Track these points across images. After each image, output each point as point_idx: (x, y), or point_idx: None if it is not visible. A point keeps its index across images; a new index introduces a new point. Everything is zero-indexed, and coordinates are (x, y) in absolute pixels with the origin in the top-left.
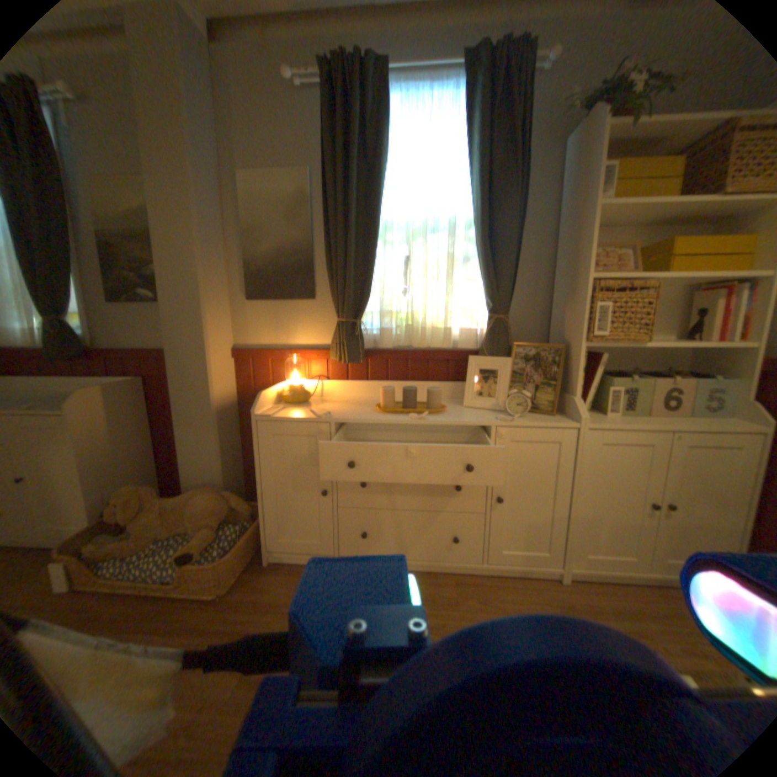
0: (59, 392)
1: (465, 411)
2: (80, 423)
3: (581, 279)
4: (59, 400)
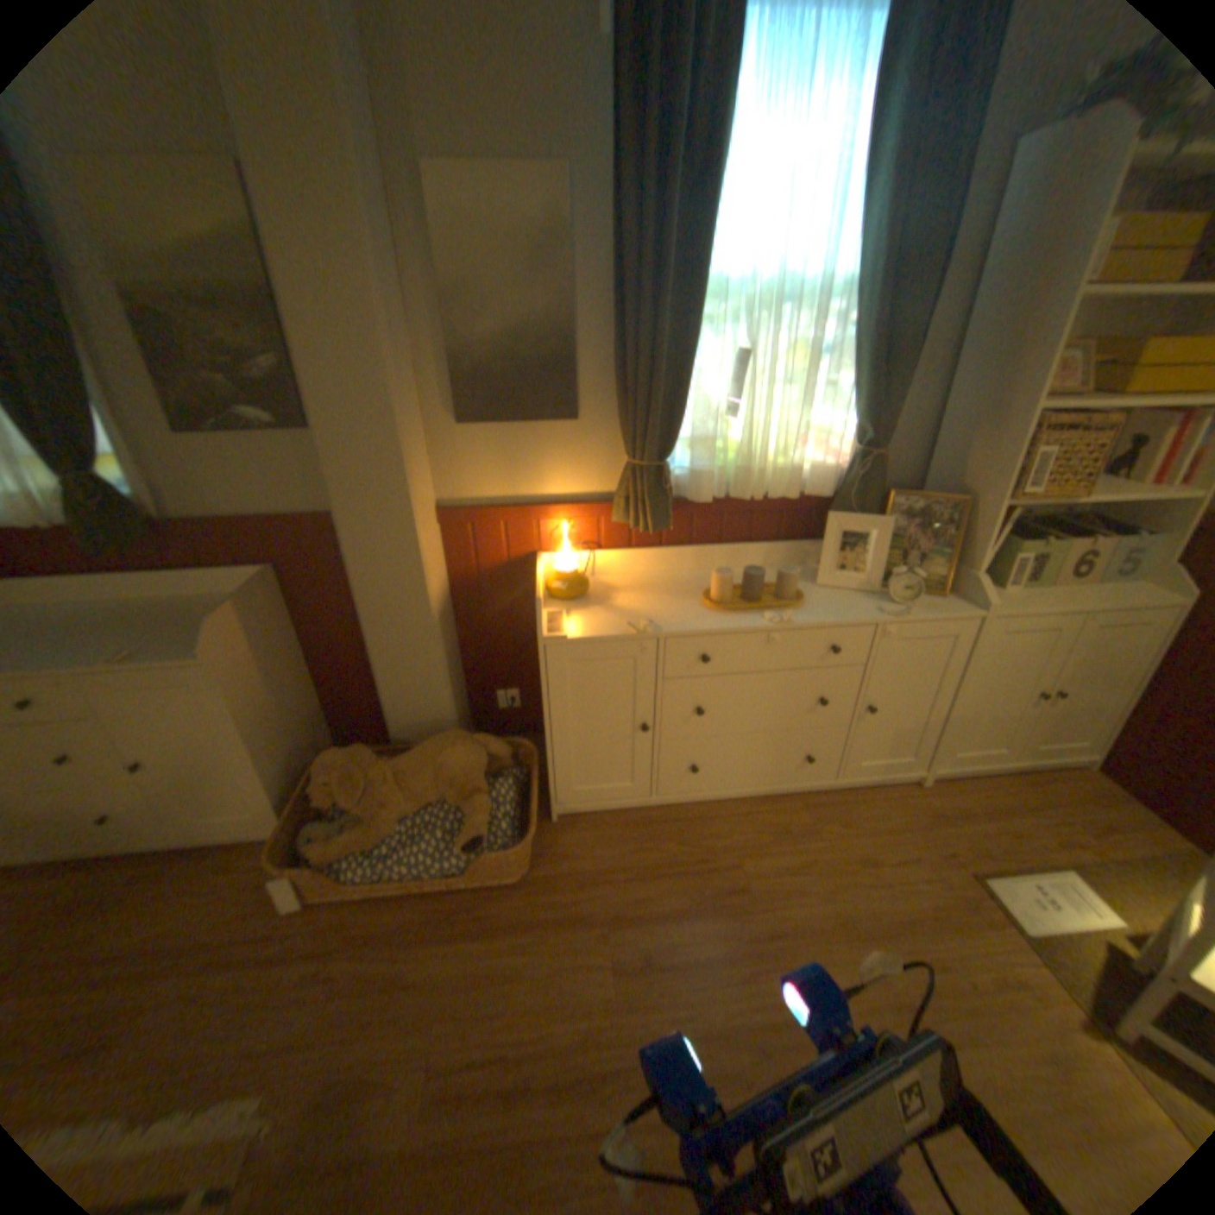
0: (114, 601)
1: (823, 593)
2: (226, 670)
3: (1016, 405)
4: (144, 624)
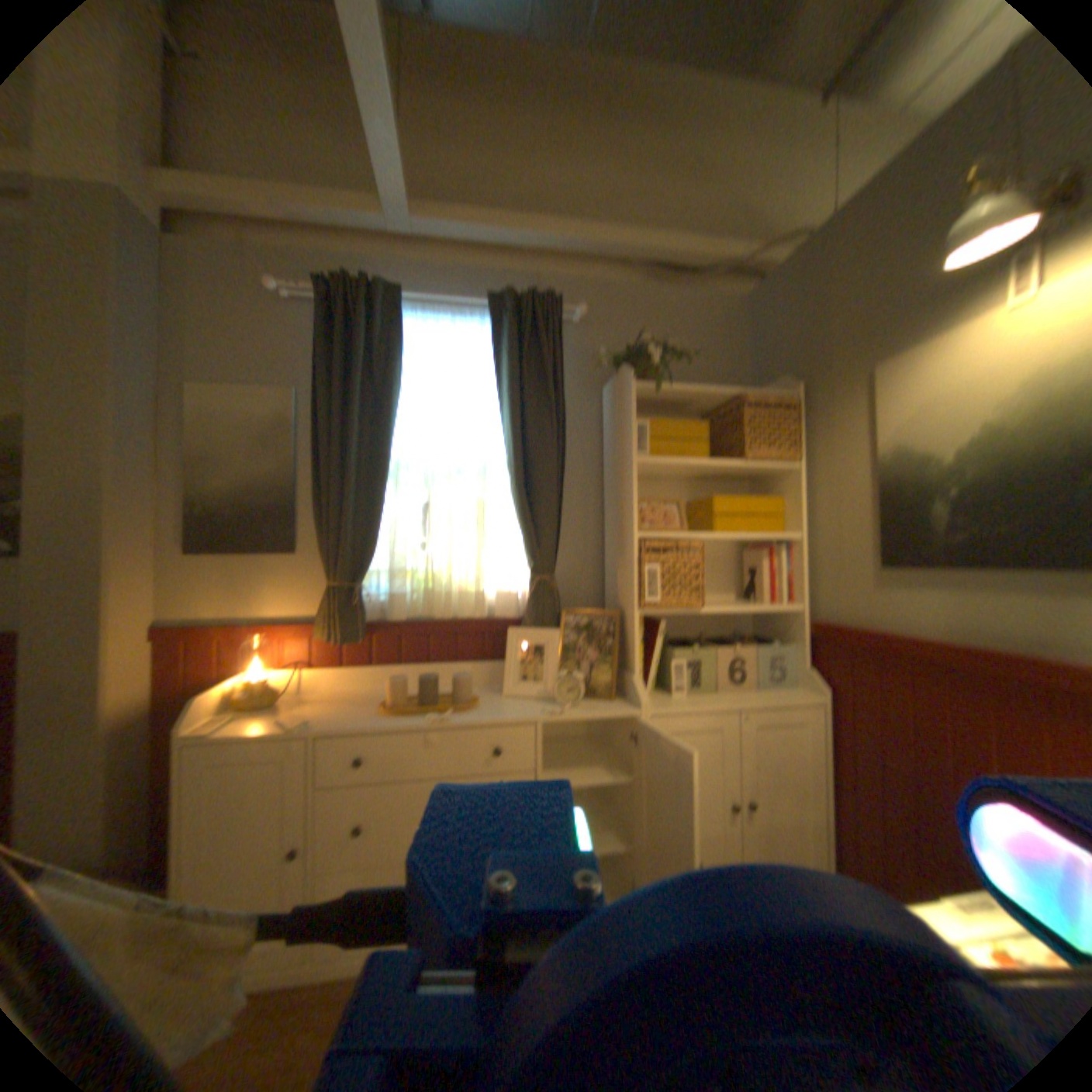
0: None
1: (505, 704)
2: None
3: (627, 539)
4: None
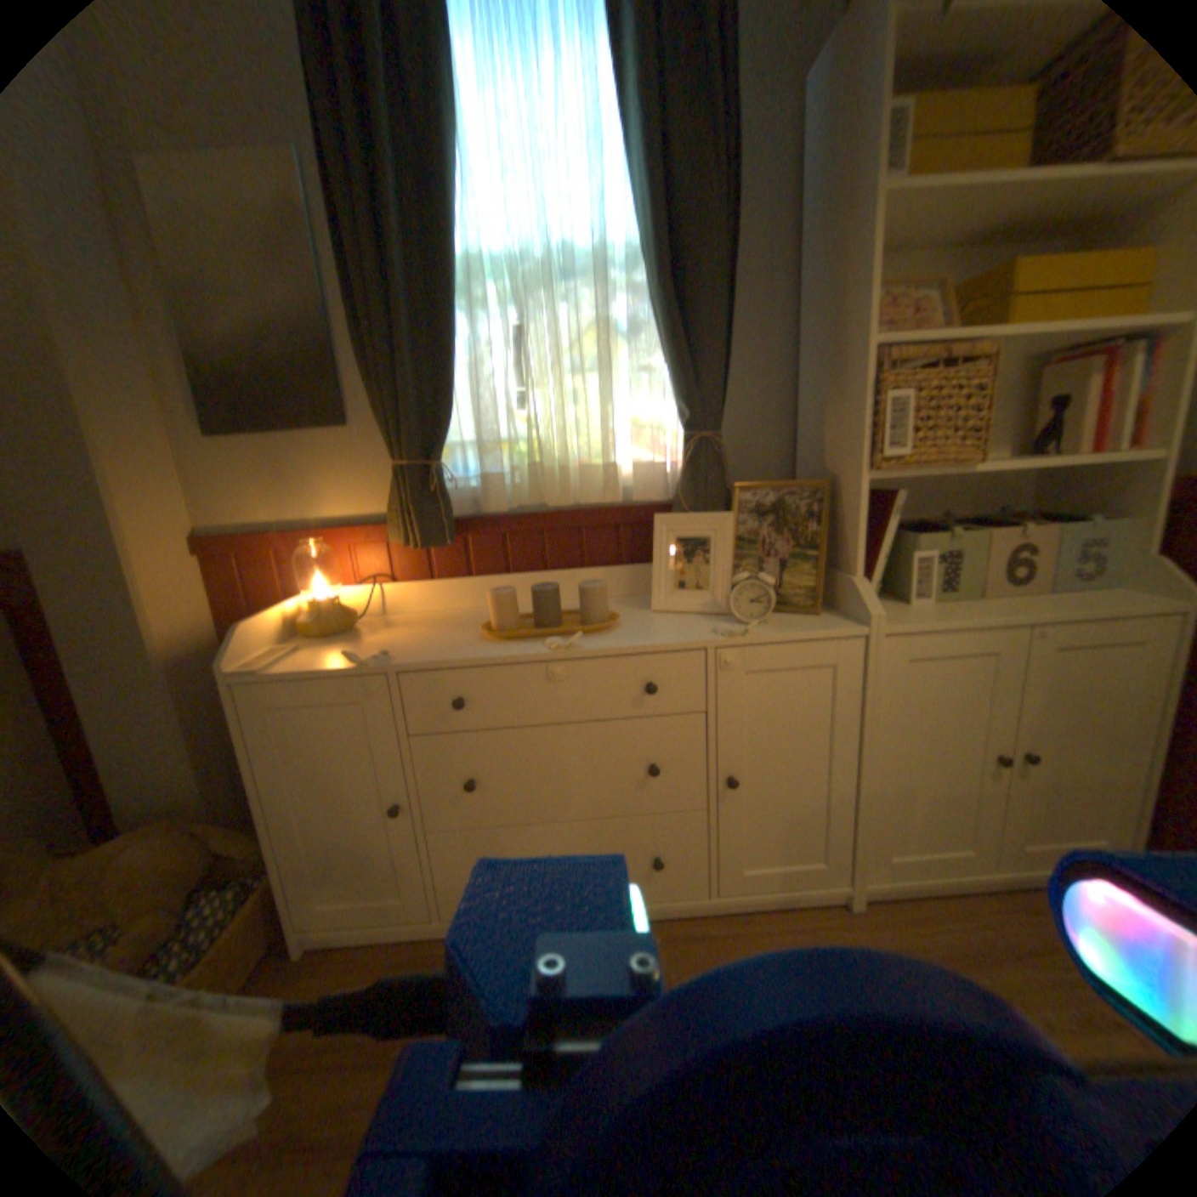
0: None
1: (657, 619)
2: None
3: (854, 350)
4: None
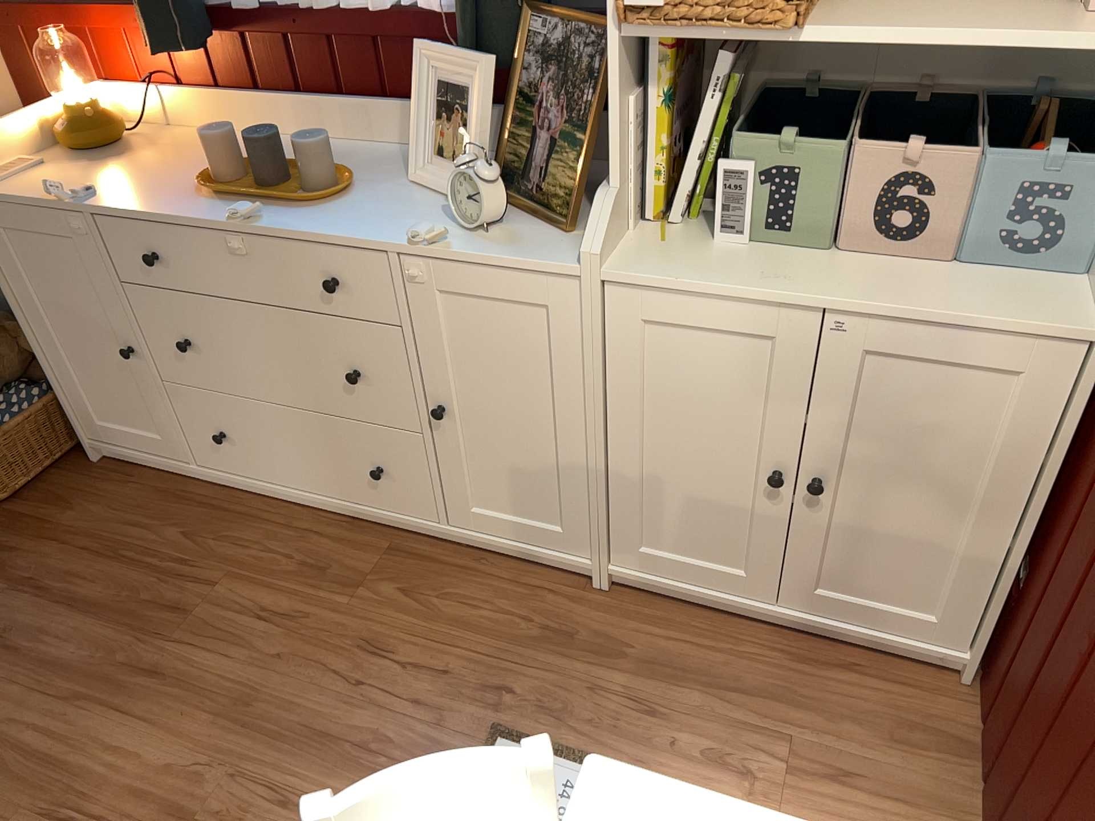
0: None
1: (403, 200)
2: None
3: None
4: None
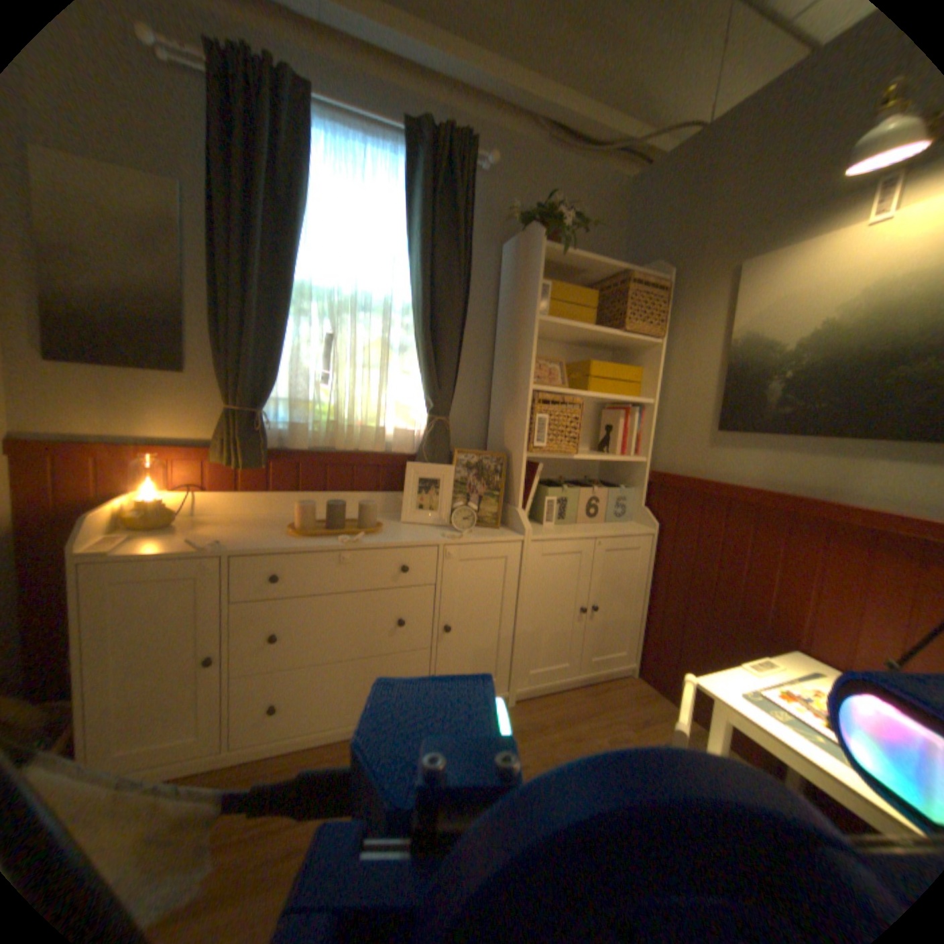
0: None
1: (405, 527)
2: None
3: (520, 389)
4: None
